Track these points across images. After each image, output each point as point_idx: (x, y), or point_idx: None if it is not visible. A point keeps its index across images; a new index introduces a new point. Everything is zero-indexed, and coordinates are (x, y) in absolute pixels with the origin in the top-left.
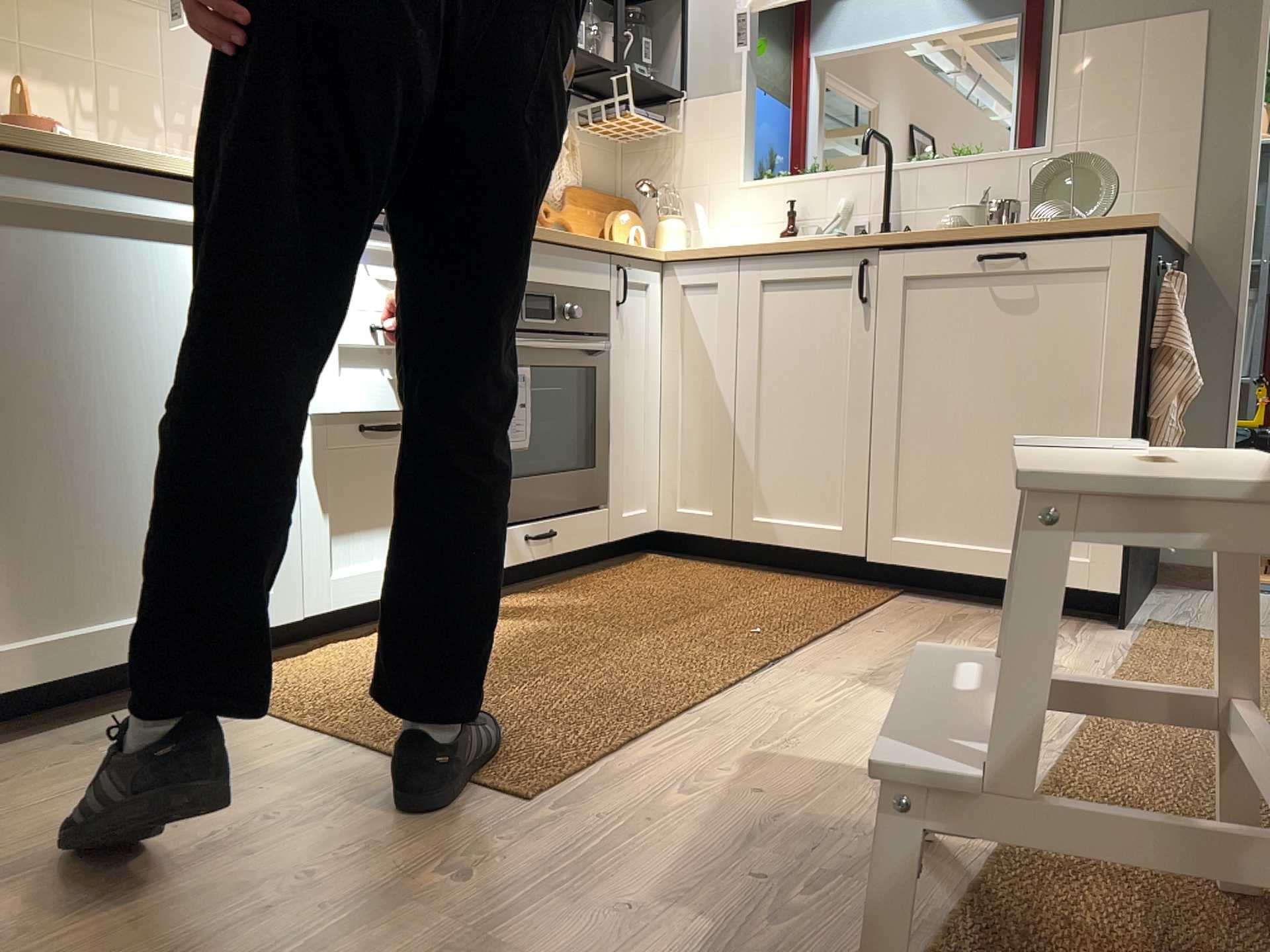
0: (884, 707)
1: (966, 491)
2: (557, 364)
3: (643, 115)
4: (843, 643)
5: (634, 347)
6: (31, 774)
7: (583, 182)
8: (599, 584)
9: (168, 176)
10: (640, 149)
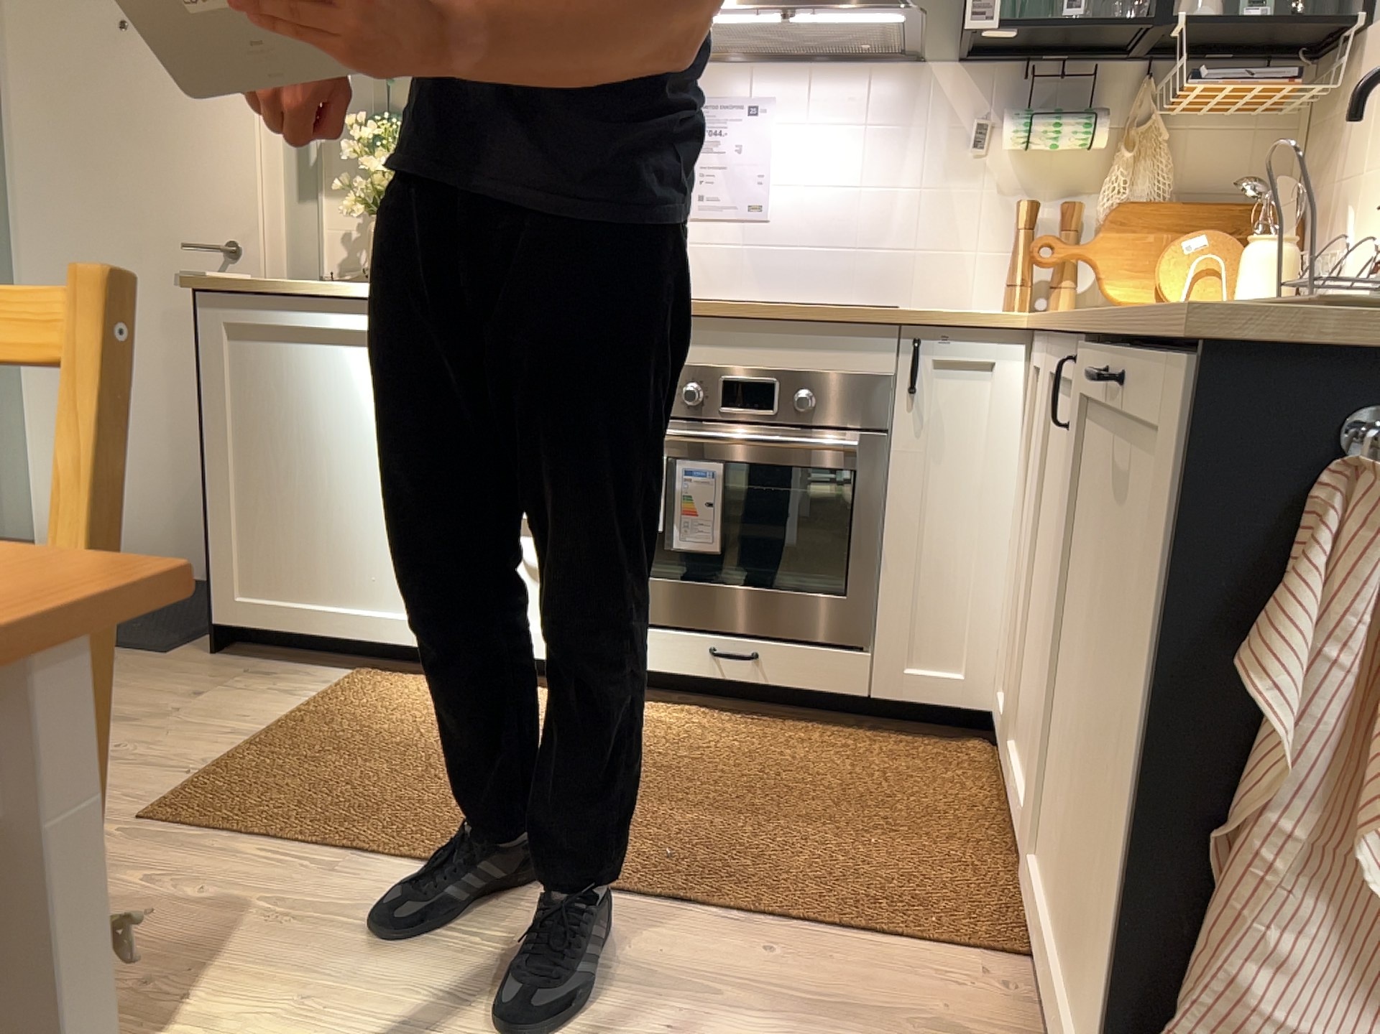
0: (426, 985)
1: (1074, 840)
2: (785, 464)
3: (1231, 80)
4: (664, 929)
5: (954, 454)
6: (200, 675)
7: (1192, 190)
8: (812, 741)
9: (336, 297)
10: (1318, 121)
